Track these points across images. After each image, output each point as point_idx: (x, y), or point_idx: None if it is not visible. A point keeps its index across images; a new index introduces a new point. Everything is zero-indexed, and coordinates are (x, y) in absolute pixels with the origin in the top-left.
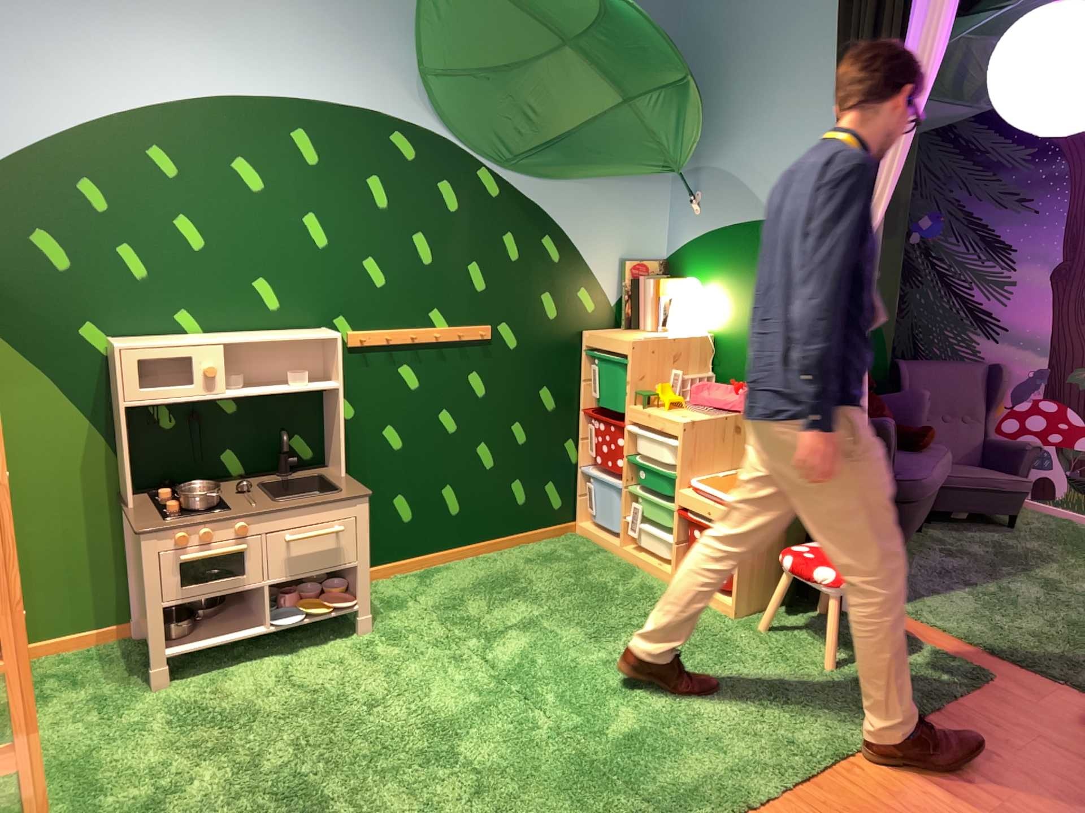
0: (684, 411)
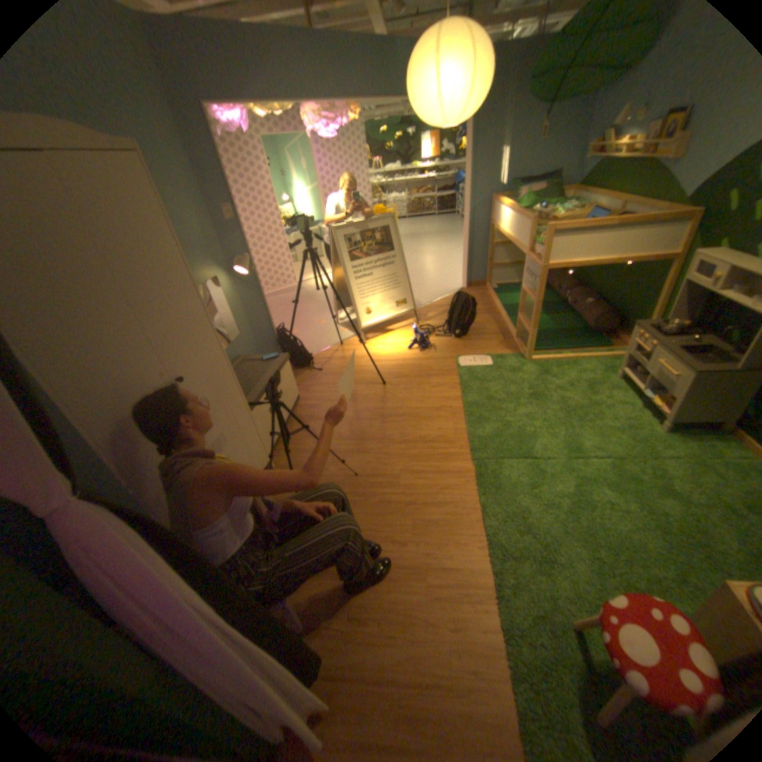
0: None
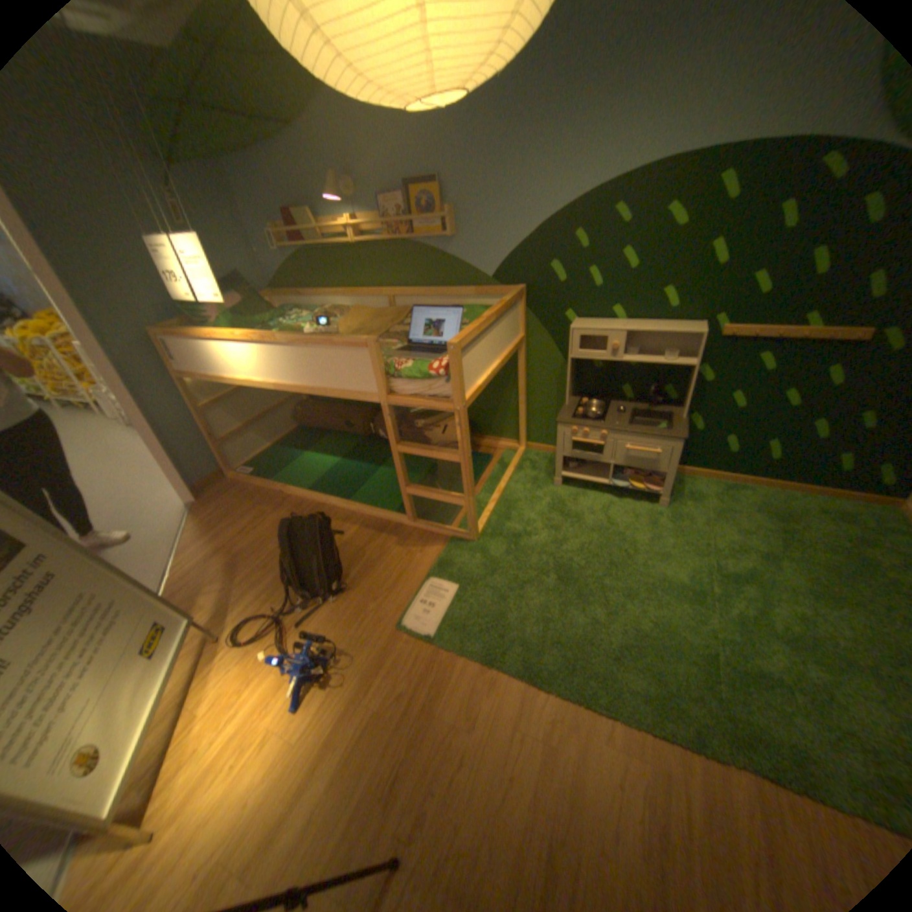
0: None
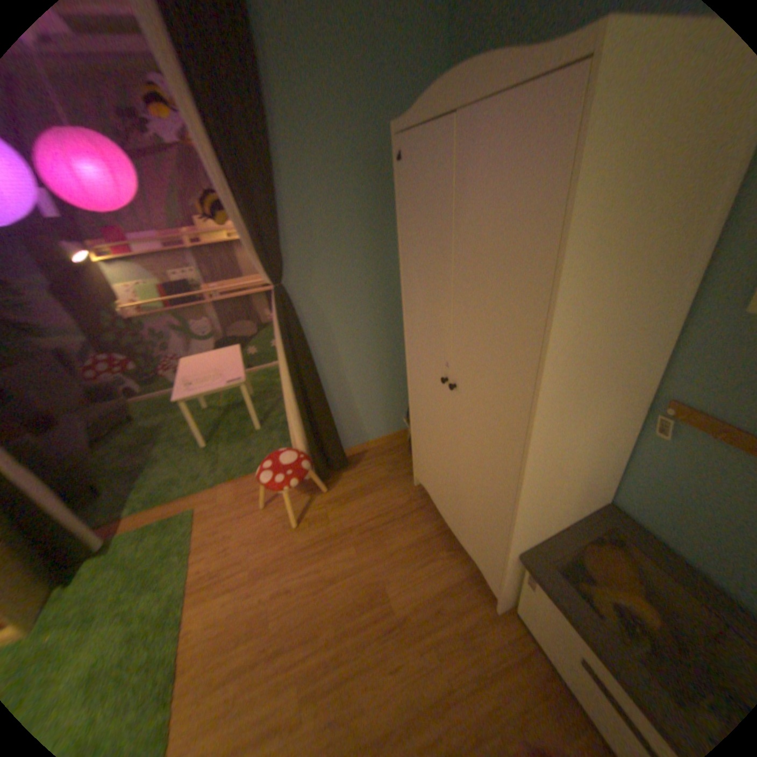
0: None
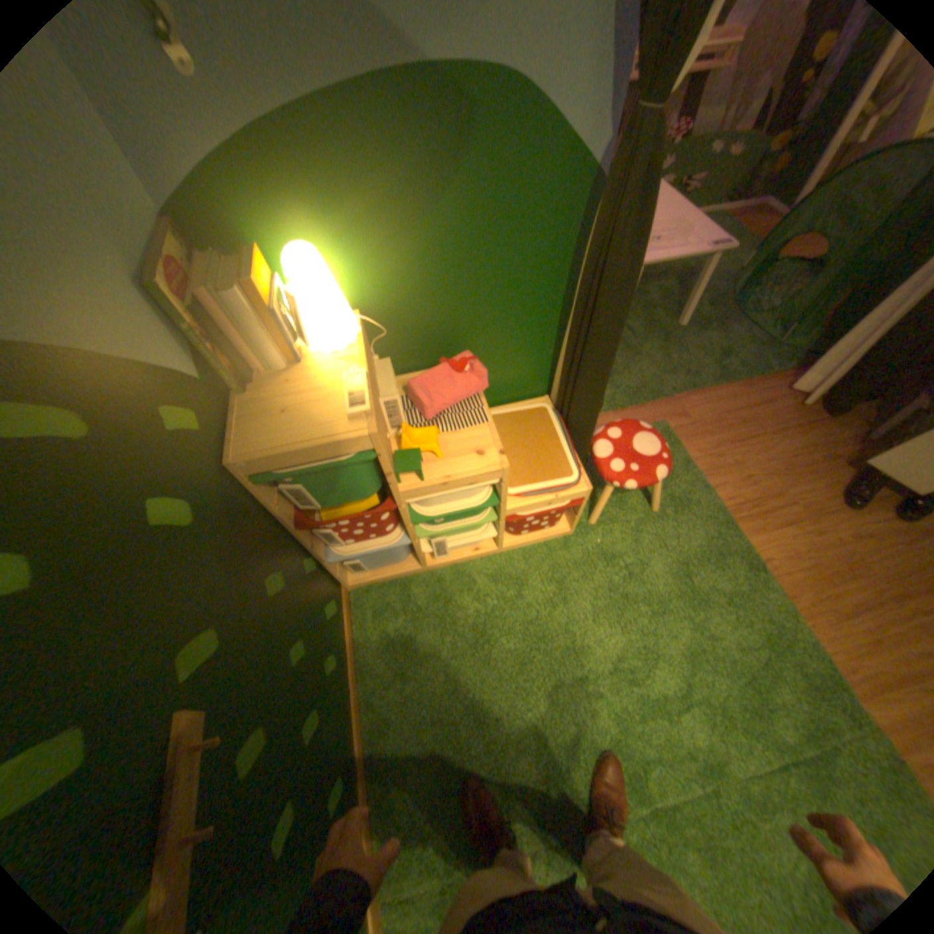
0: (447, 439)
